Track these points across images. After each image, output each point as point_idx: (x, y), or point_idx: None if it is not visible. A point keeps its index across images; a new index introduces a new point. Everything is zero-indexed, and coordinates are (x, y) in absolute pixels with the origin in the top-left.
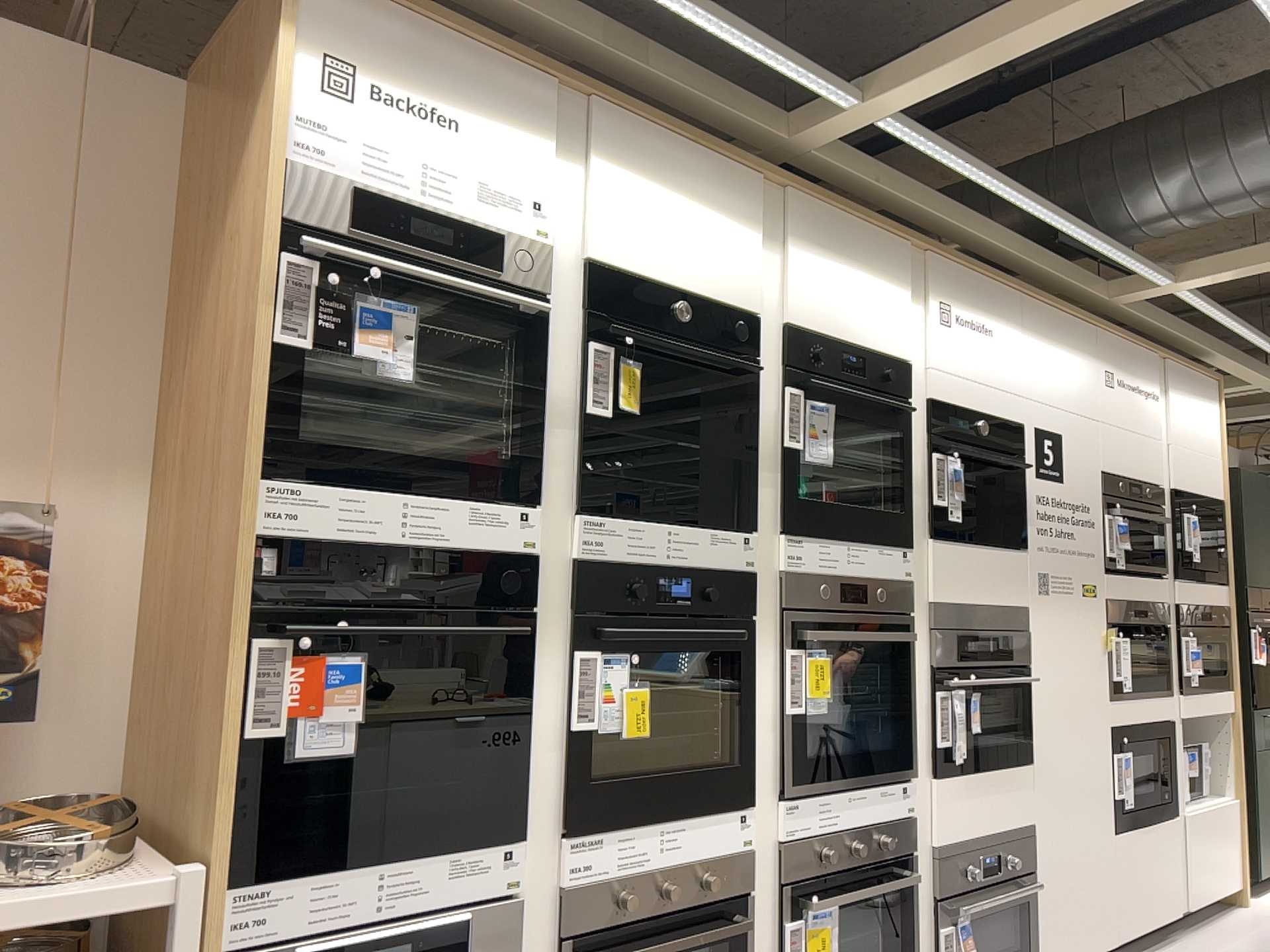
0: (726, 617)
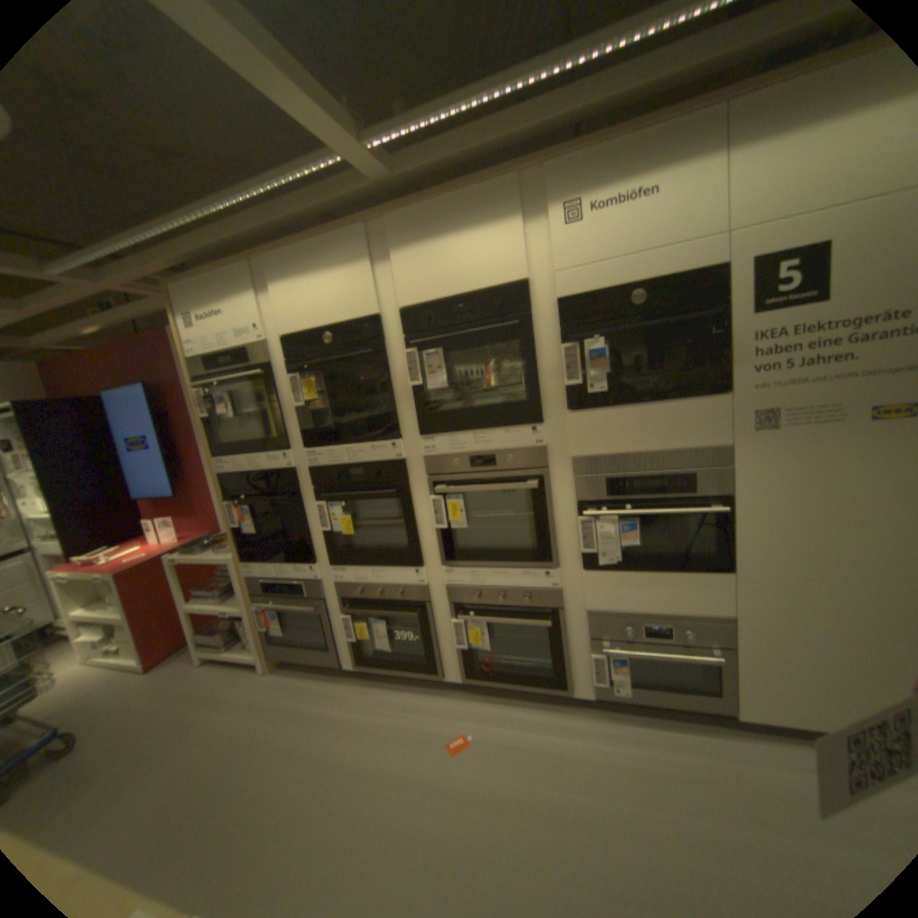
0: (391, 486)
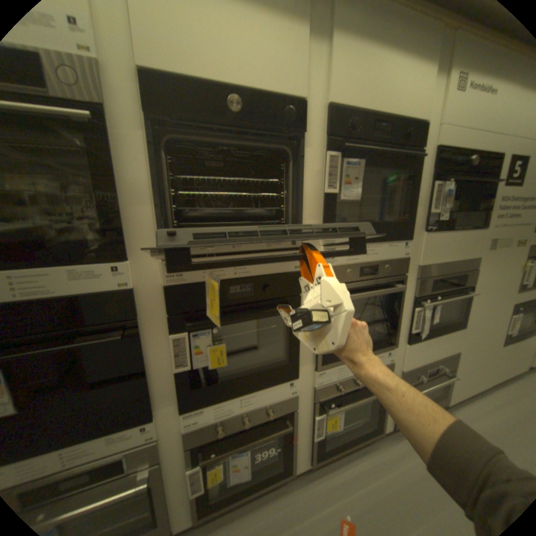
0: (282, 300)
